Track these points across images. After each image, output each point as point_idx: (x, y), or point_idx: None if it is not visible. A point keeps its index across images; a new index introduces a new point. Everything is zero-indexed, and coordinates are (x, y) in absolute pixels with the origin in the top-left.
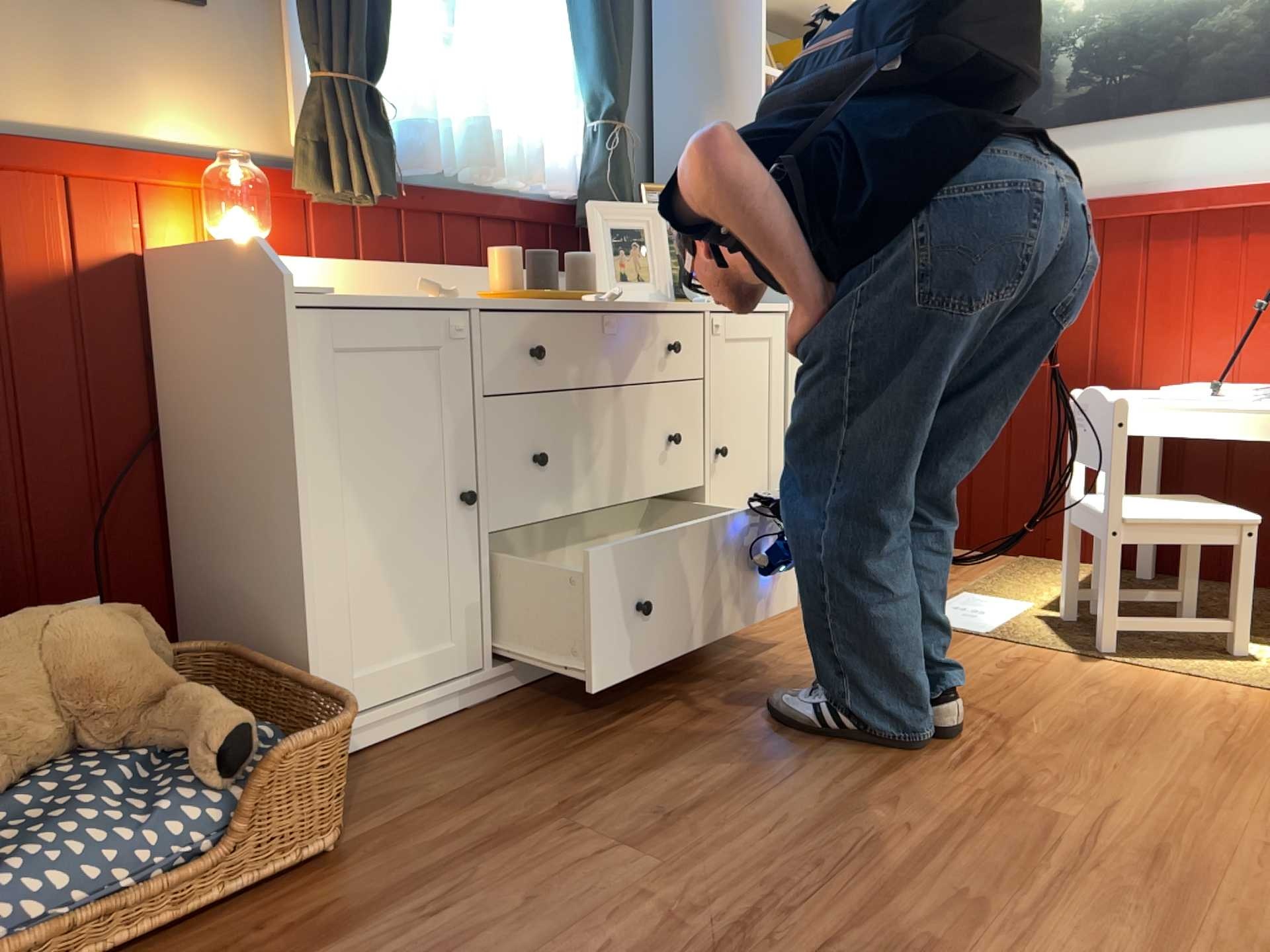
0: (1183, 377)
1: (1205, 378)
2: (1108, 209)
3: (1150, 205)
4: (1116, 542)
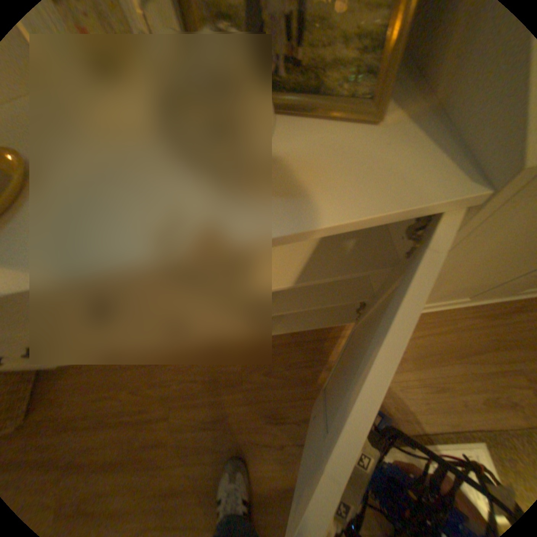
0: None
1: None
2: None
3: None
4: None
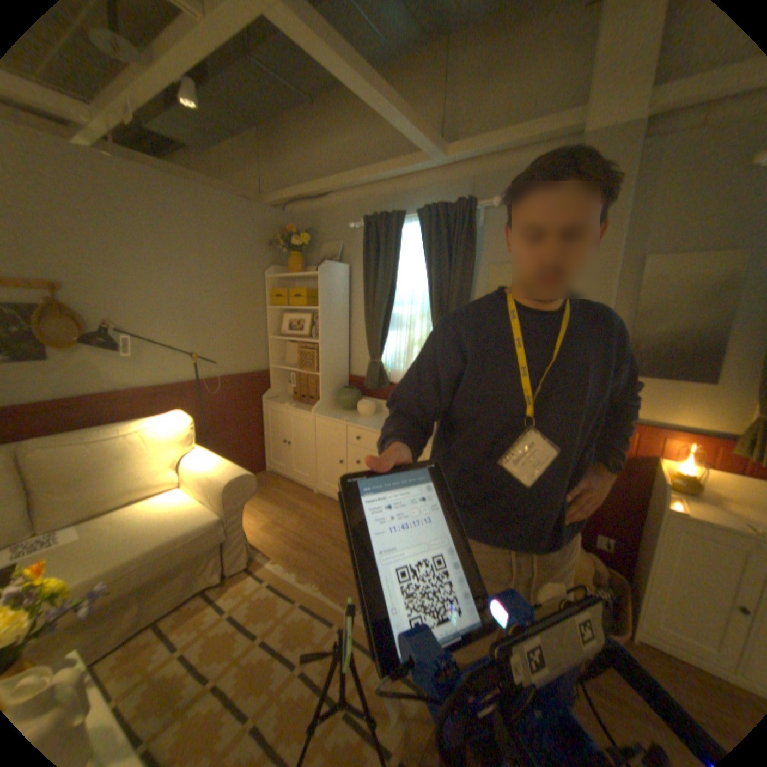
0: None
1: None
2: None
3: None
4: None
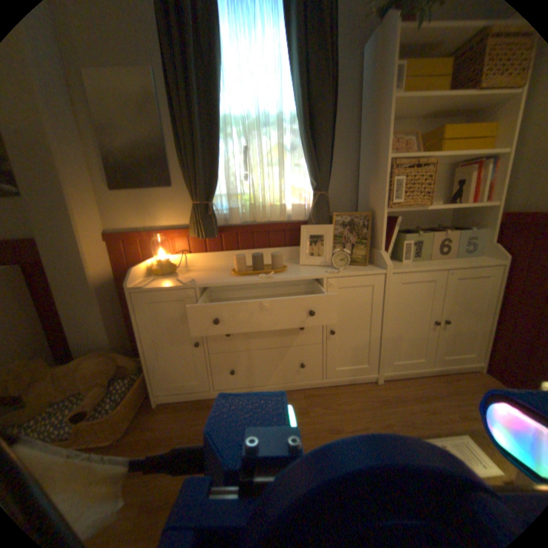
0: None
1: None
2: None
3: None
4: None
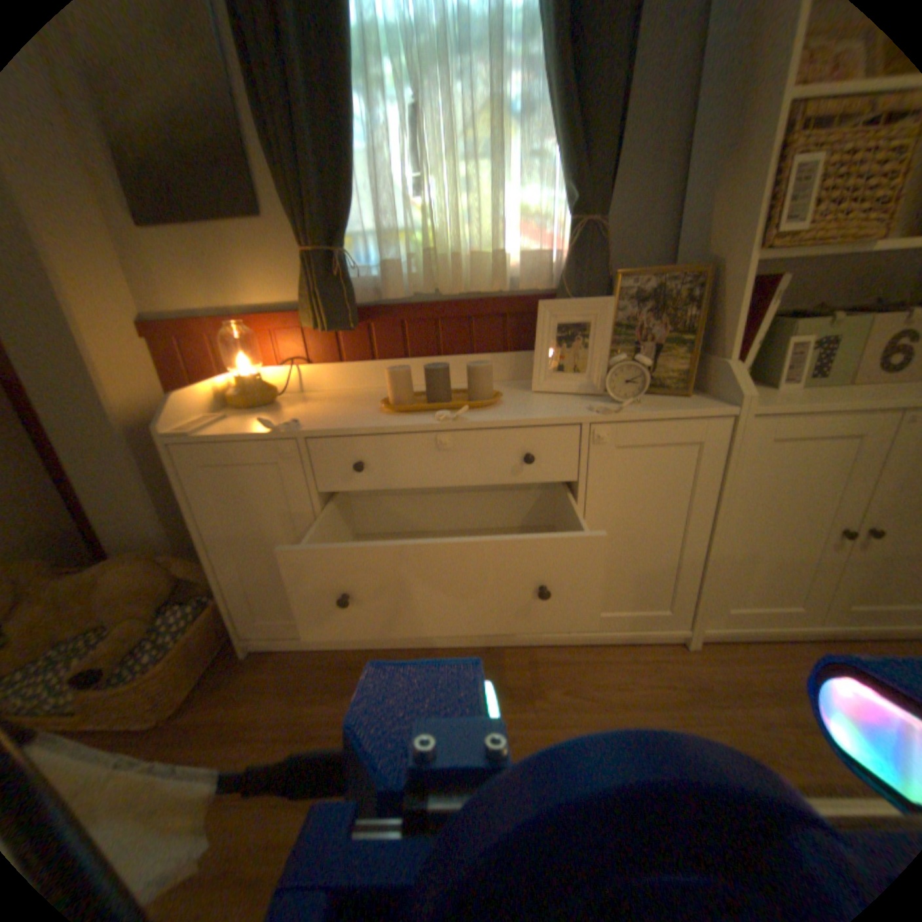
0: None
1: None
2: None
3: None
4: None
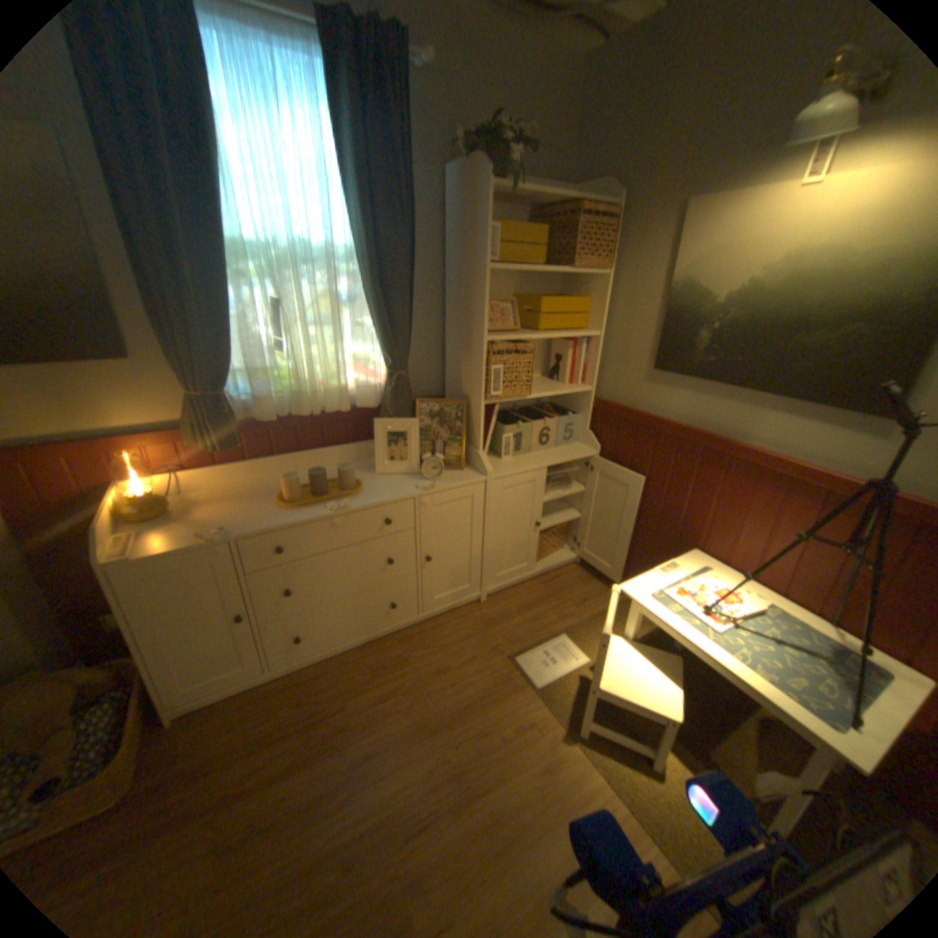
0: (729, 559)
1: (742, 565)
2: (710, 443)
3: (735, 451)
4: (594, 698)
